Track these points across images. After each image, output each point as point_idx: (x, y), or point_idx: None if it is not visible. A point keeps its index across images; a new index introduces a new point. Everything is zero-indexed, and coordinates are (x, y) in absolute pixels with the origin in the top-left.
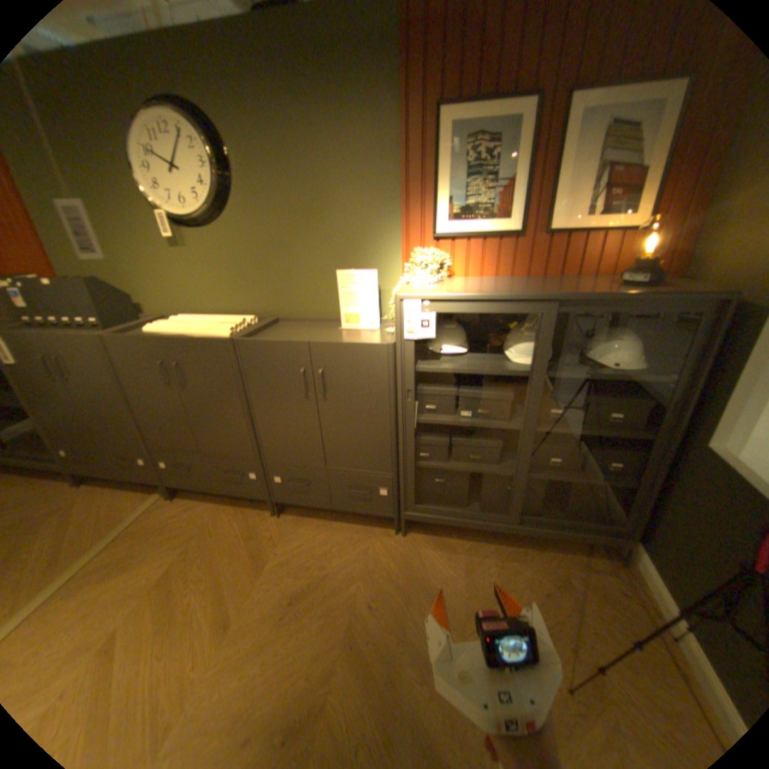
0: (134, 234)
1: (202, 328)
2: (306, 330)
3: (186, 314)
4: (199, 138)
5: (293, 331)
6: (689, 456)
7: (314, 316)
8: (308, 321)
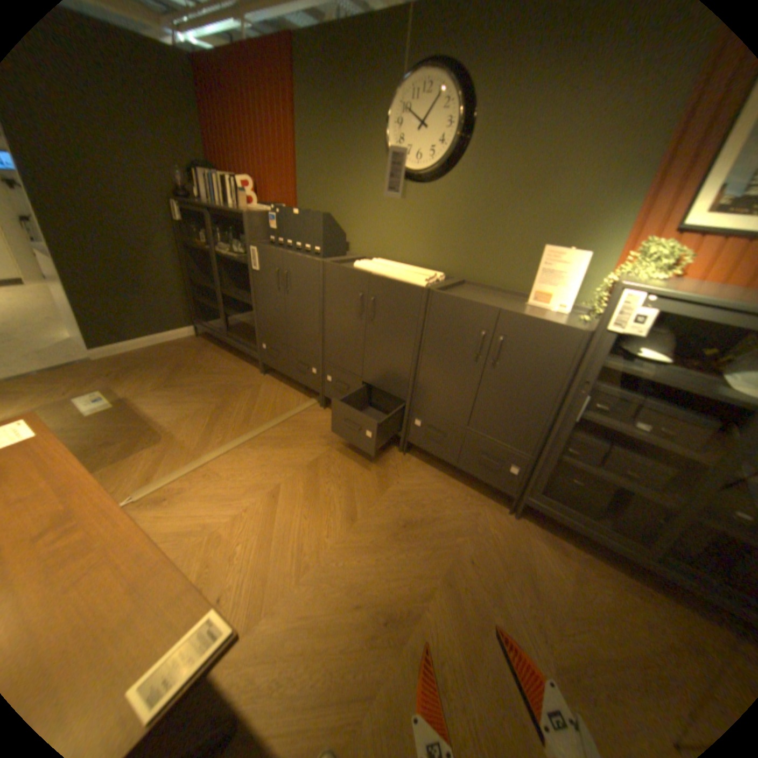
0: (366, 181)
1: (401, 273)
2: (491, 296)
3: (383, 259)
4: (458, 98)
5: (478, 295)
6: None
7: (499, 285)
8: (493, 289)
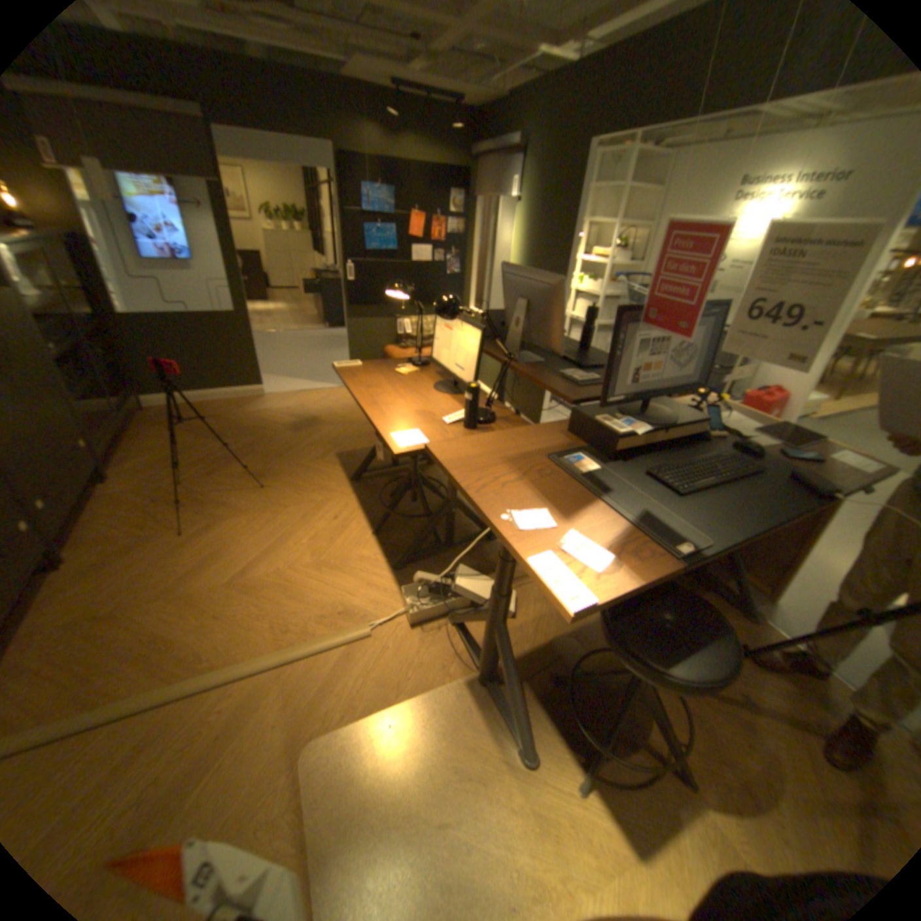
0: None
1: None
2: None
3: None
4: None
5: None
6: (109, 326)
7: None
8: None
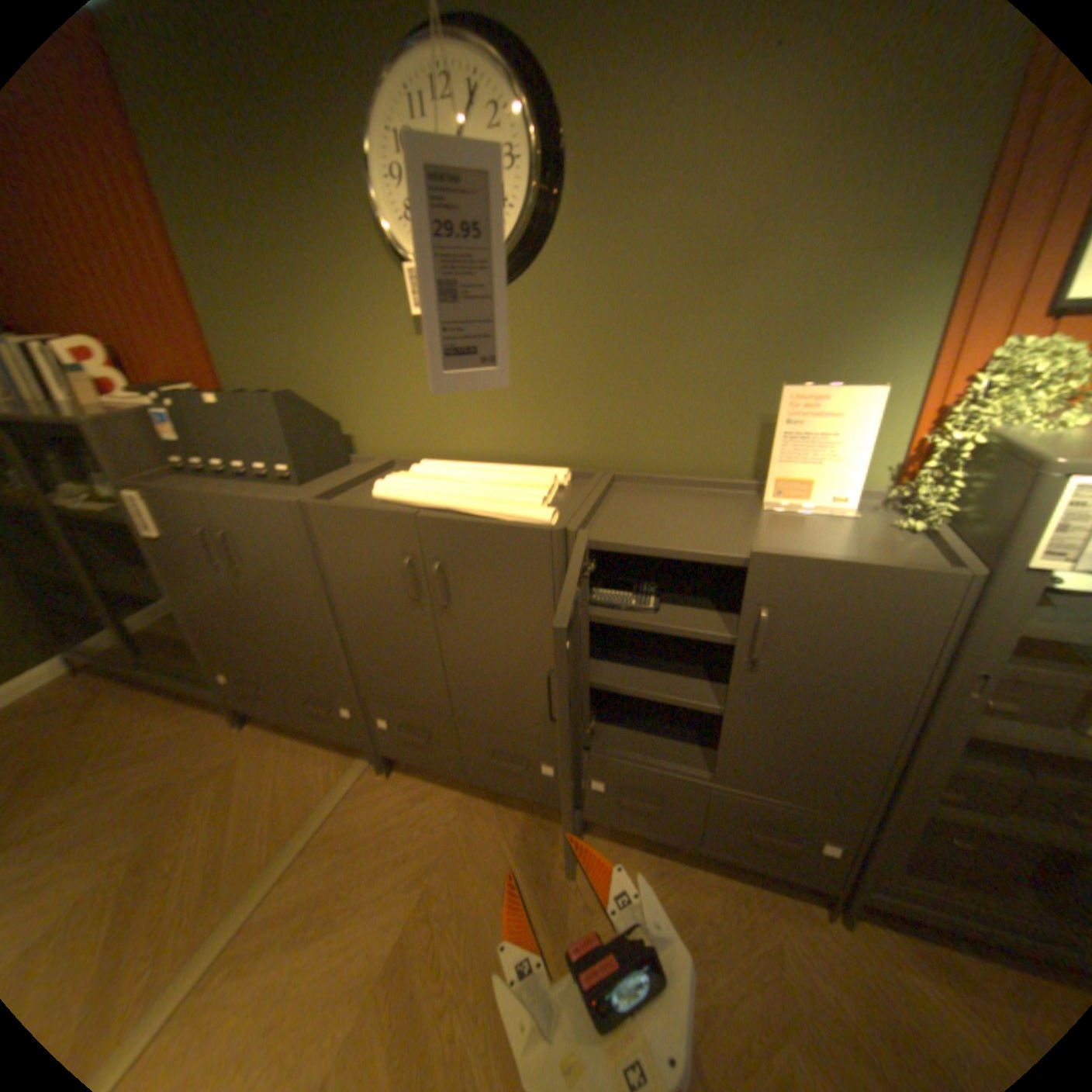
0: (353, 310)
1: (483, 495)
2: (684, 505)
3: (431, 457)
4: (518, 99)
5: (660, 508)
6: None
7: (685, 473)
8: (679, 485)
